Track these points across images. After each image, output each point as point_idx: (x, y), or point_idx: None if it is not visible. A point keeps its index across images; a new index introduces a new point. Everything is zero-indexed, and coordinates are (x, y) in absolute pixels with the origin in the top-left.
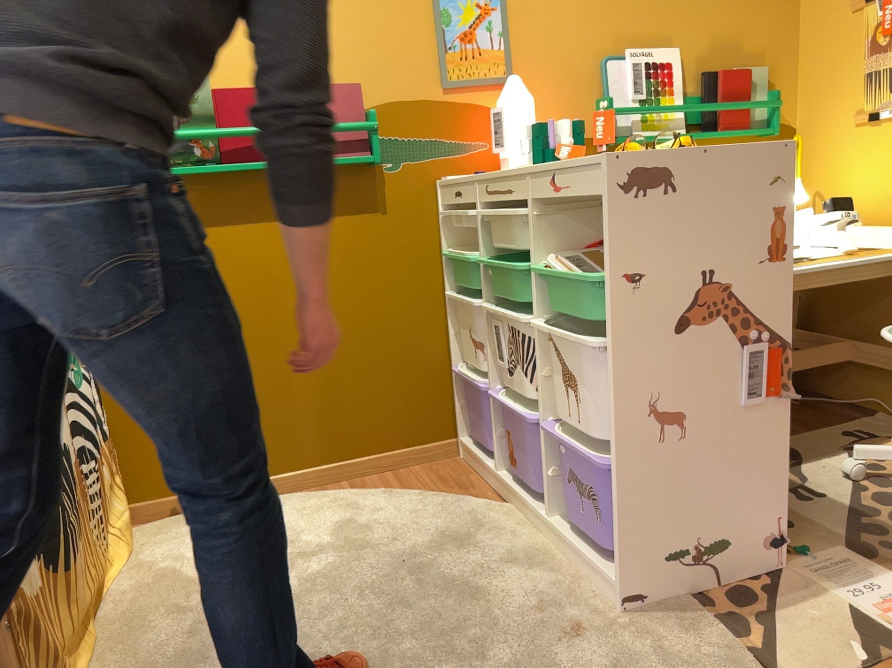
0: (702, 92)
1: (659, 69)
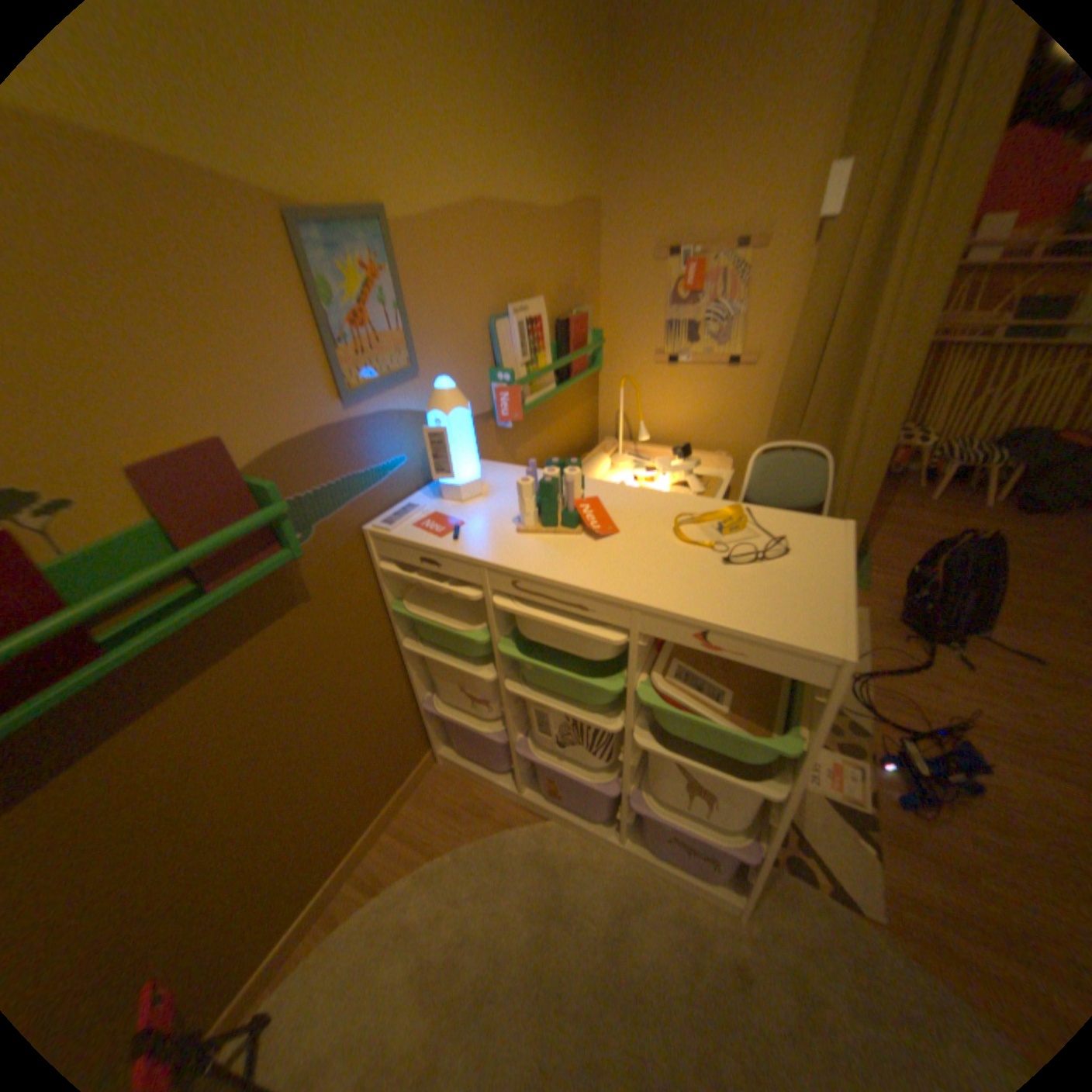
0: (555, 337)
1: (535, 323)
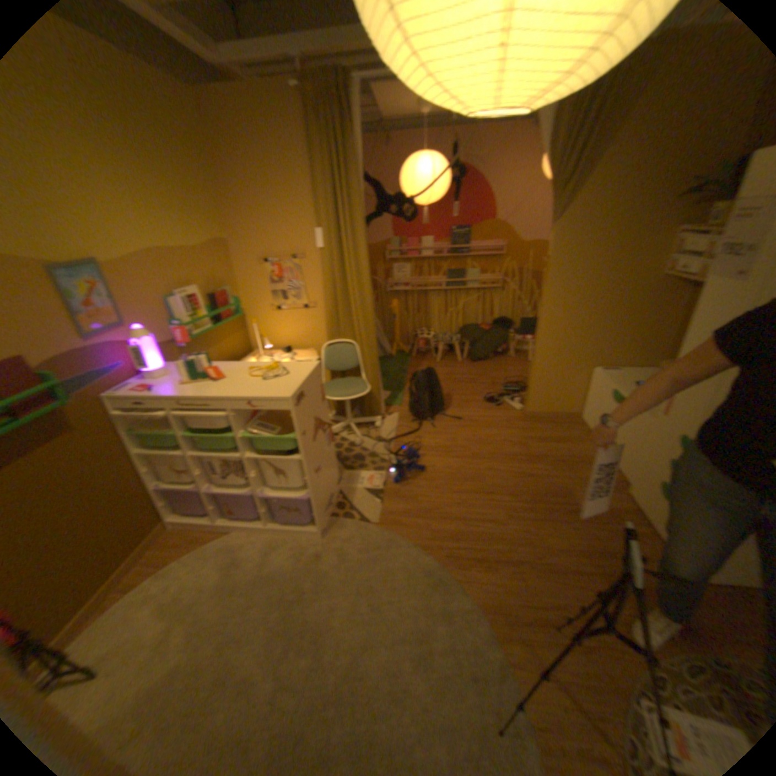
0: (211, 303)
1: (194, 298)
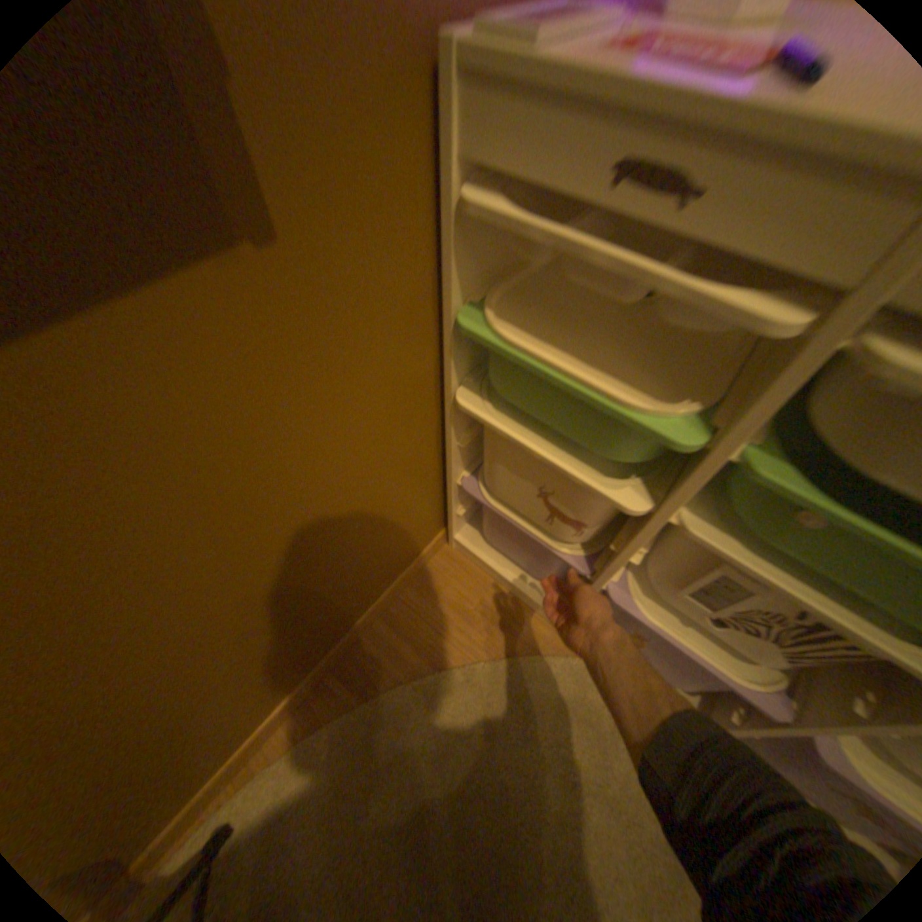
0: None
1: None
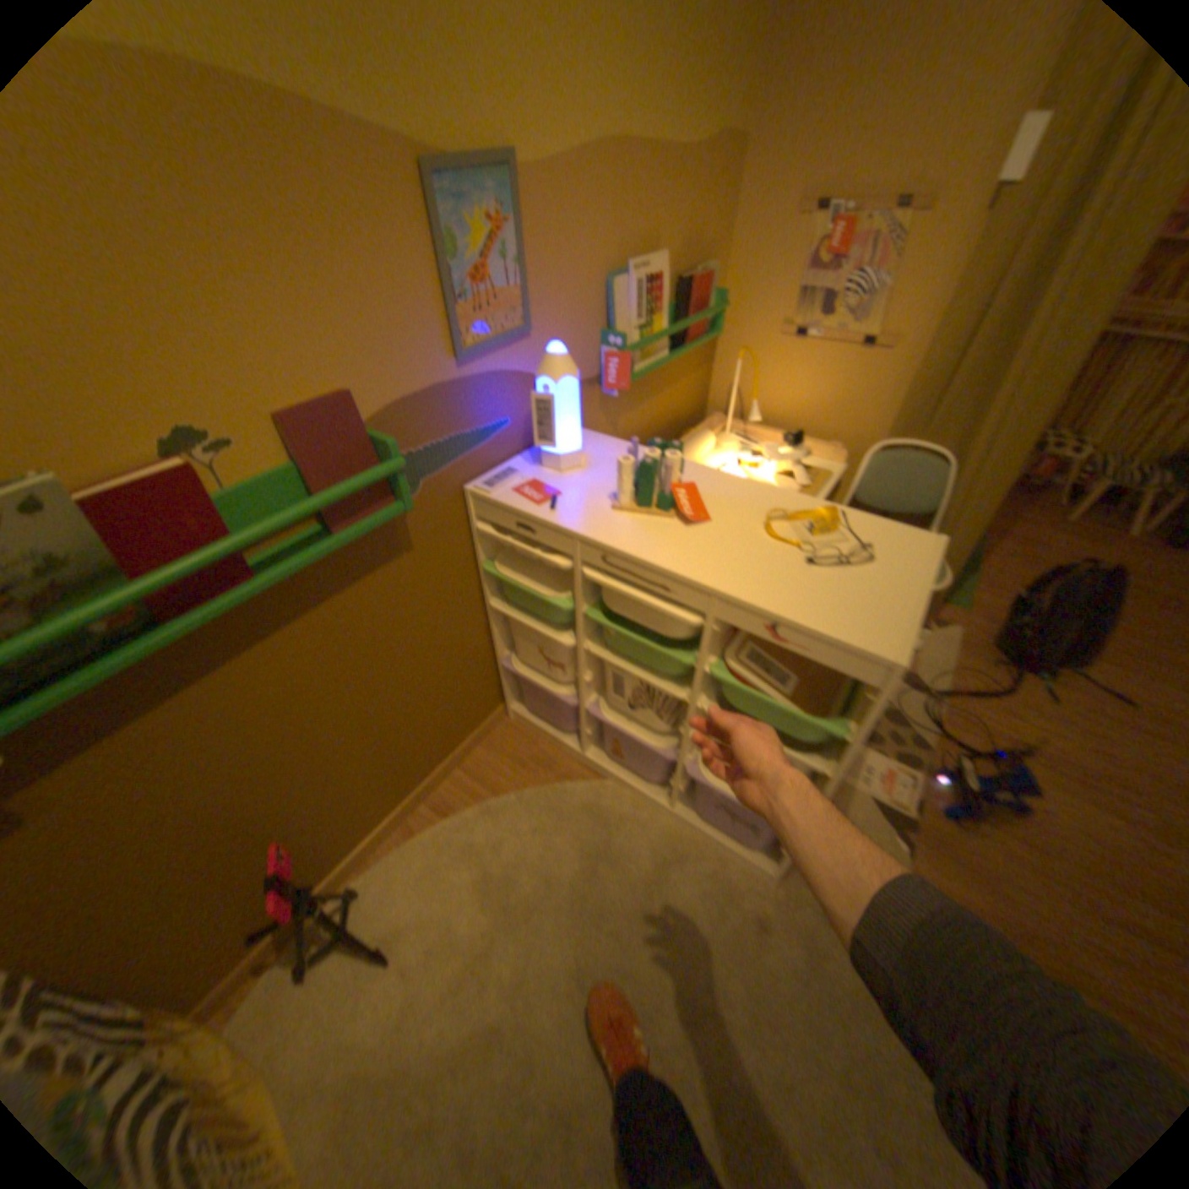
0: (674, 297)
1: (654, 282)
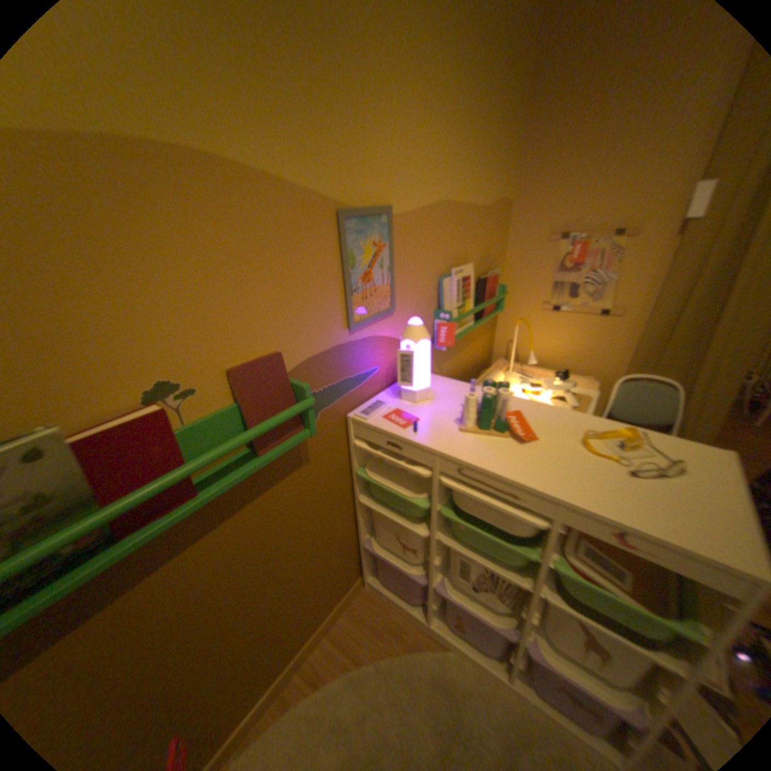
0: (476, 290)
1: (467, 281)
